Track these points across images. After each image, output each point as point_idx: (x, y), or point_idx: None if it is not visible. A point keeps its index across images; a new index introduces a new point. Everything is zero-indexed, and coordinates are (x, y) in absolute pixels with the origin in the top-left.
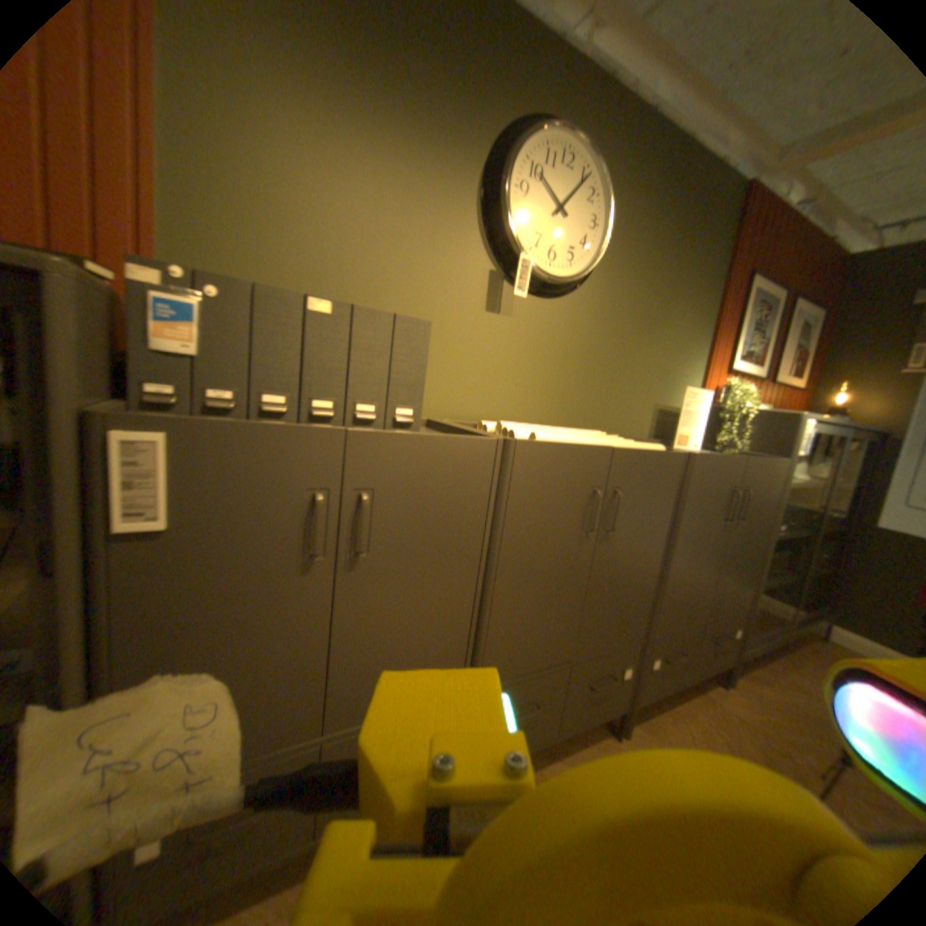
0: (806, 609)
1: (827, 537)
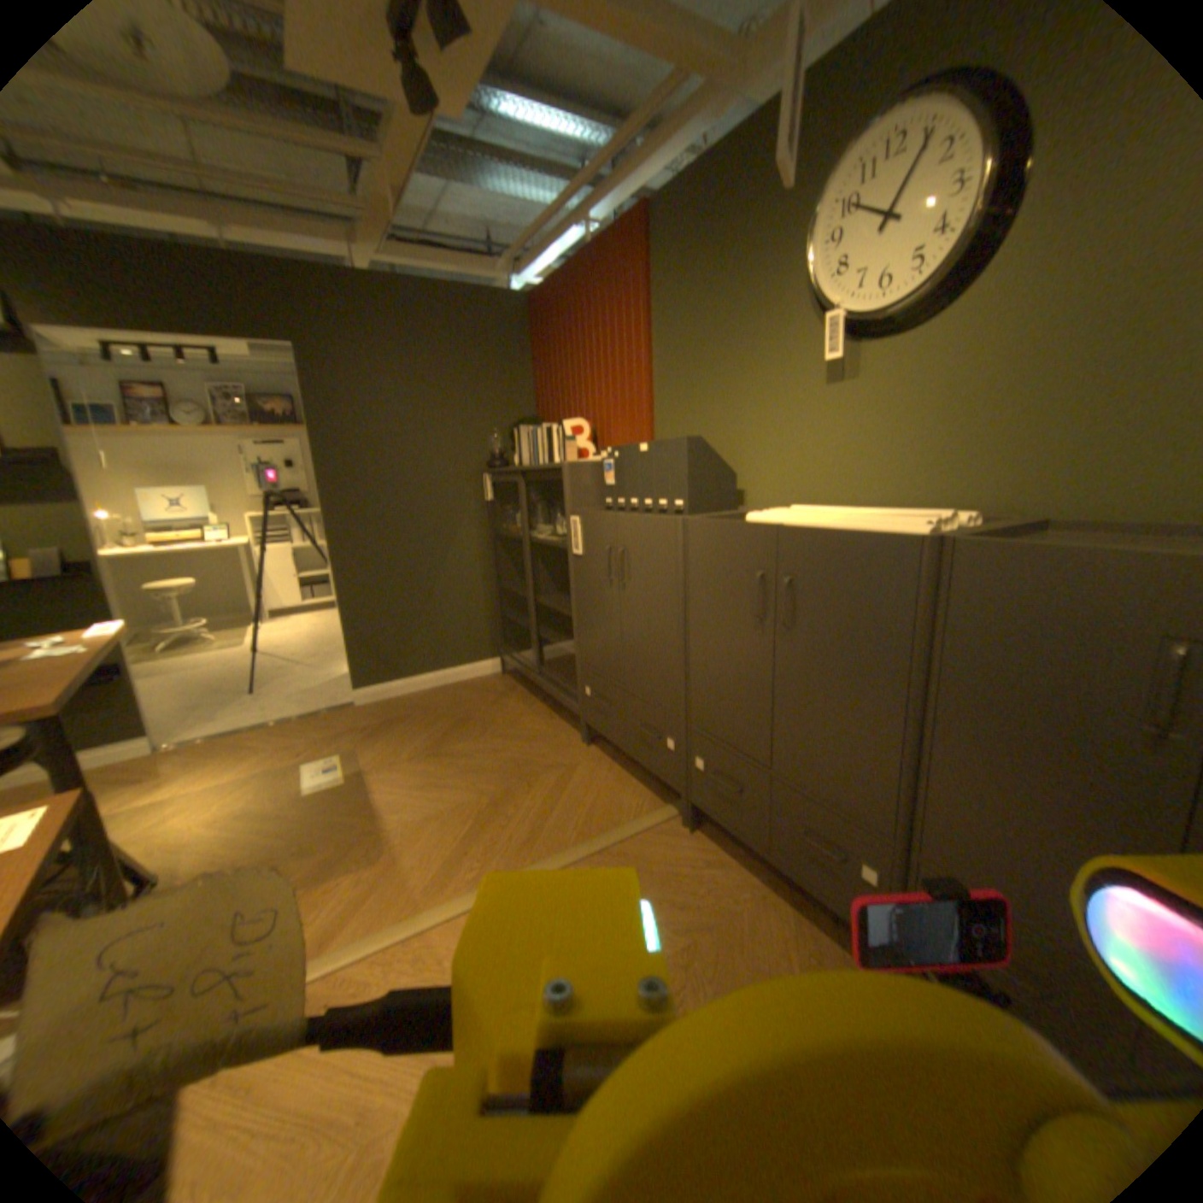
0: None
1: None
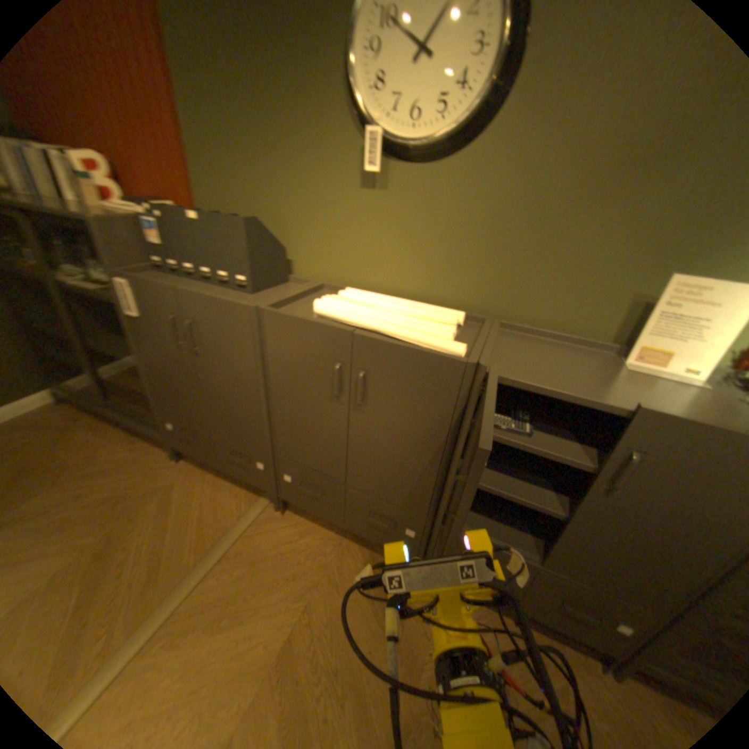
0: None
1: None
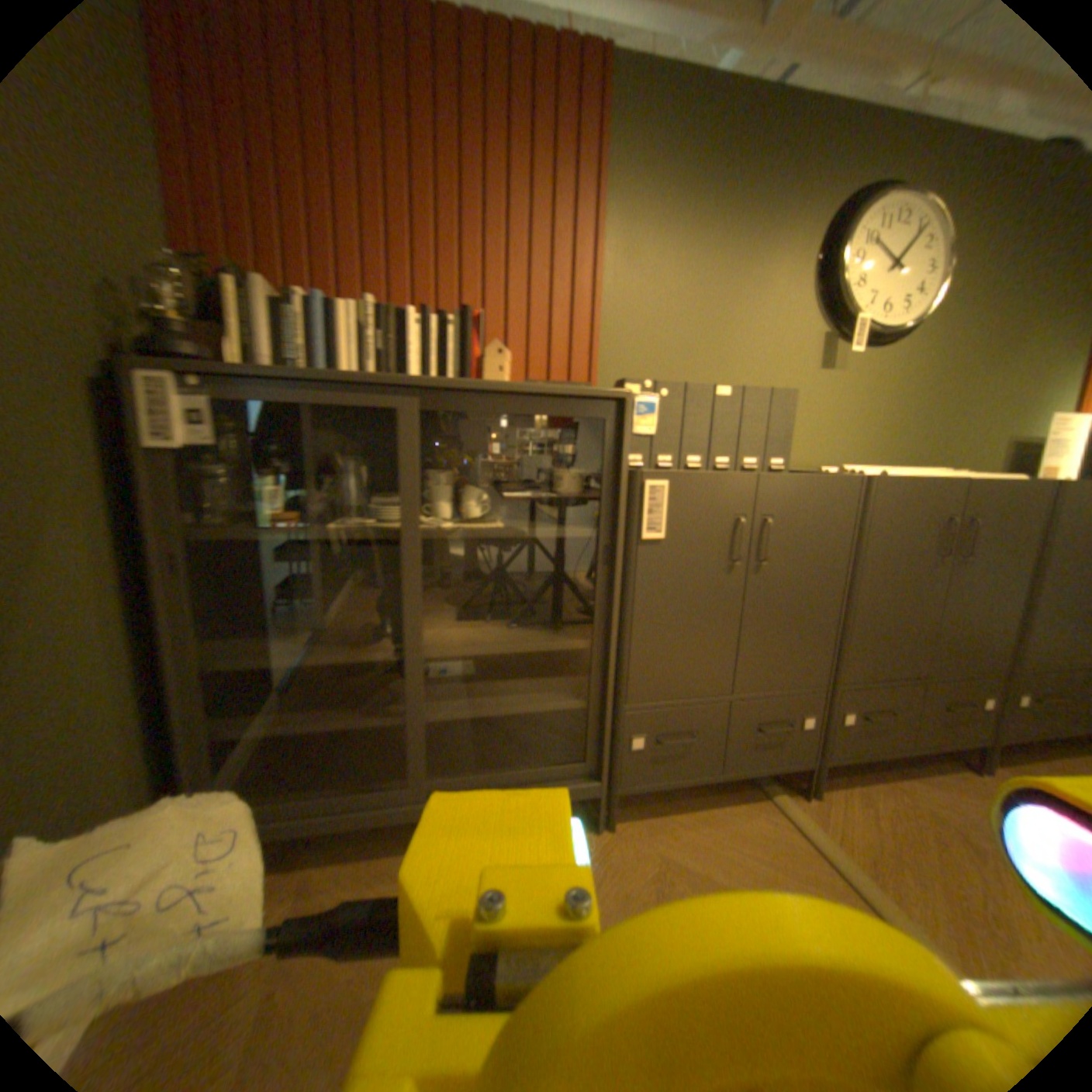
0: None
1: None
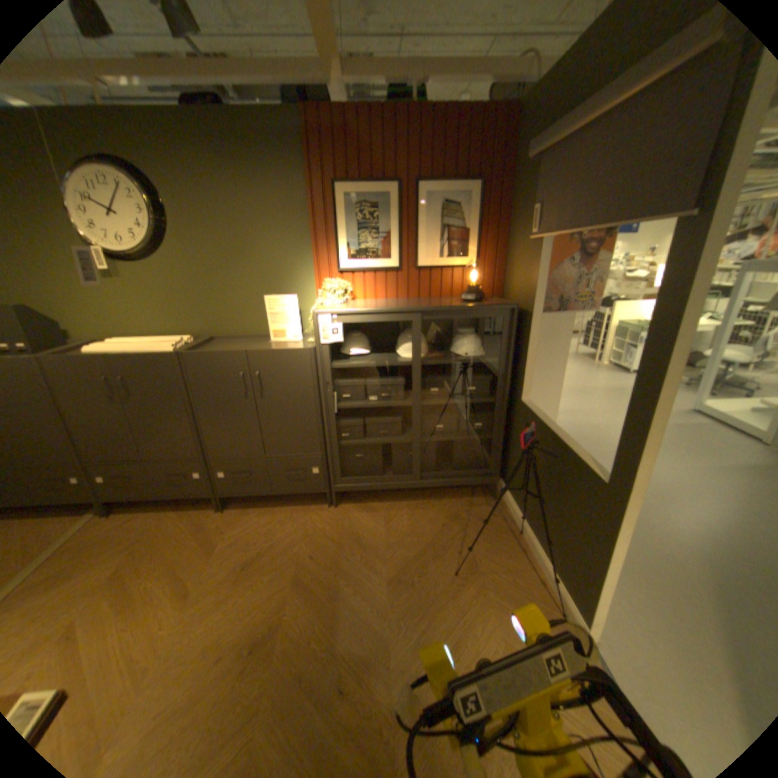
0: (476, 470)
1: (499, 409)
